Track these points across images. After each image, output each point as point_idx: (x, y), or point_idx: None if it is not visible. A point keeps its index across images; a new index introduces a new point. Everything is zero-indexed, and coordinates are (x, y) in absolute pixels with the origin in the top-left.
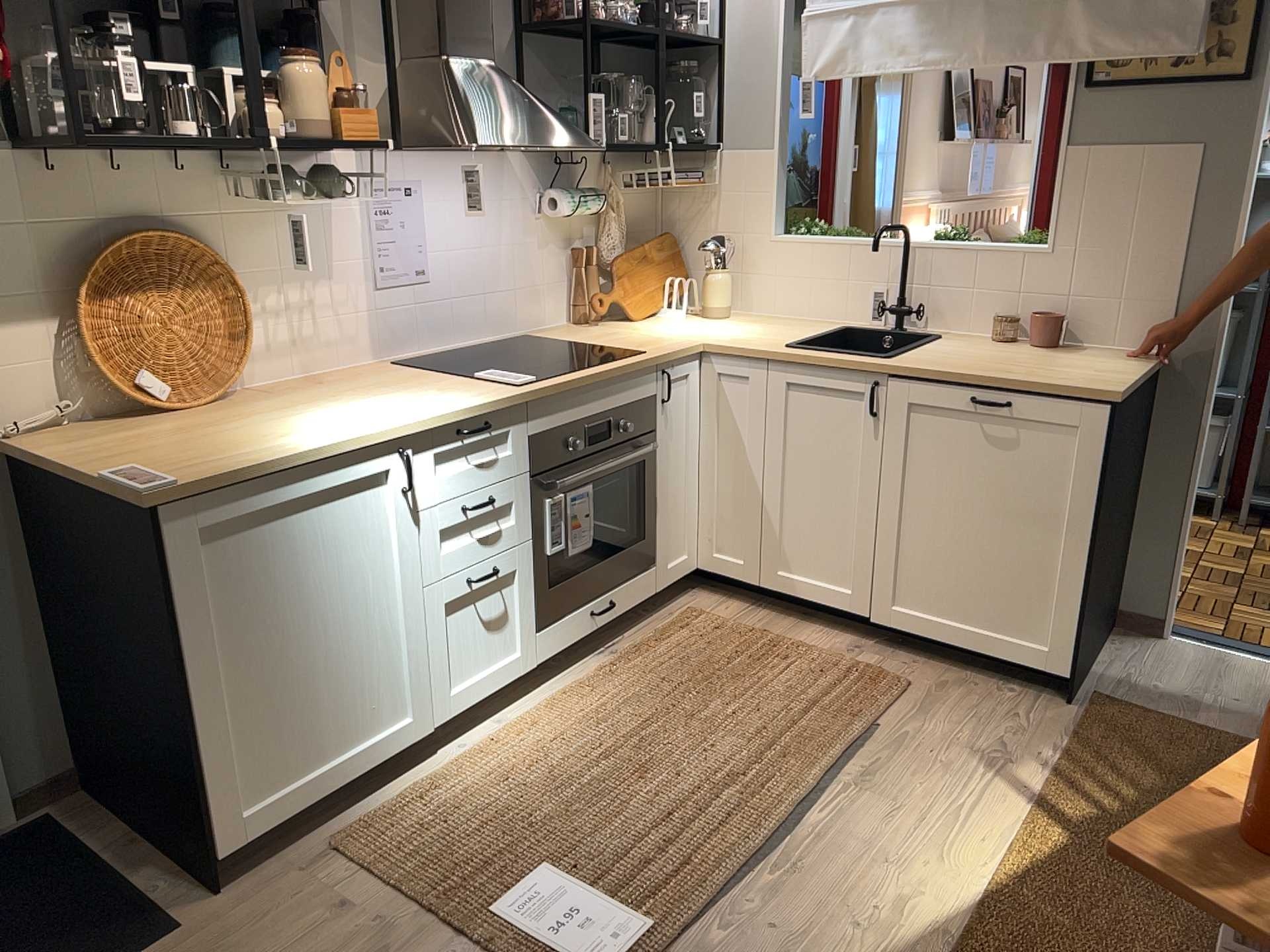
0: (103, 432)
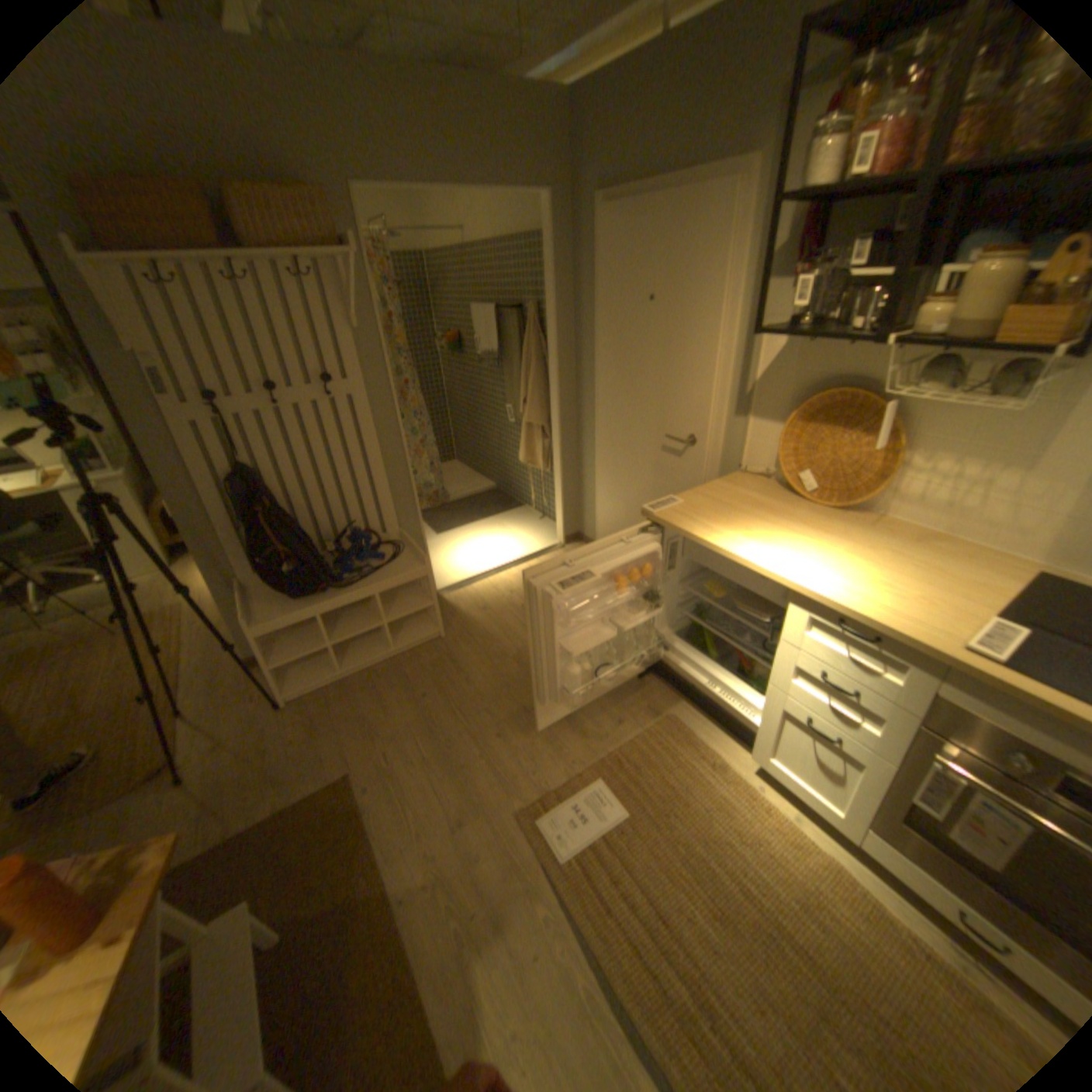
0: (759, 487)
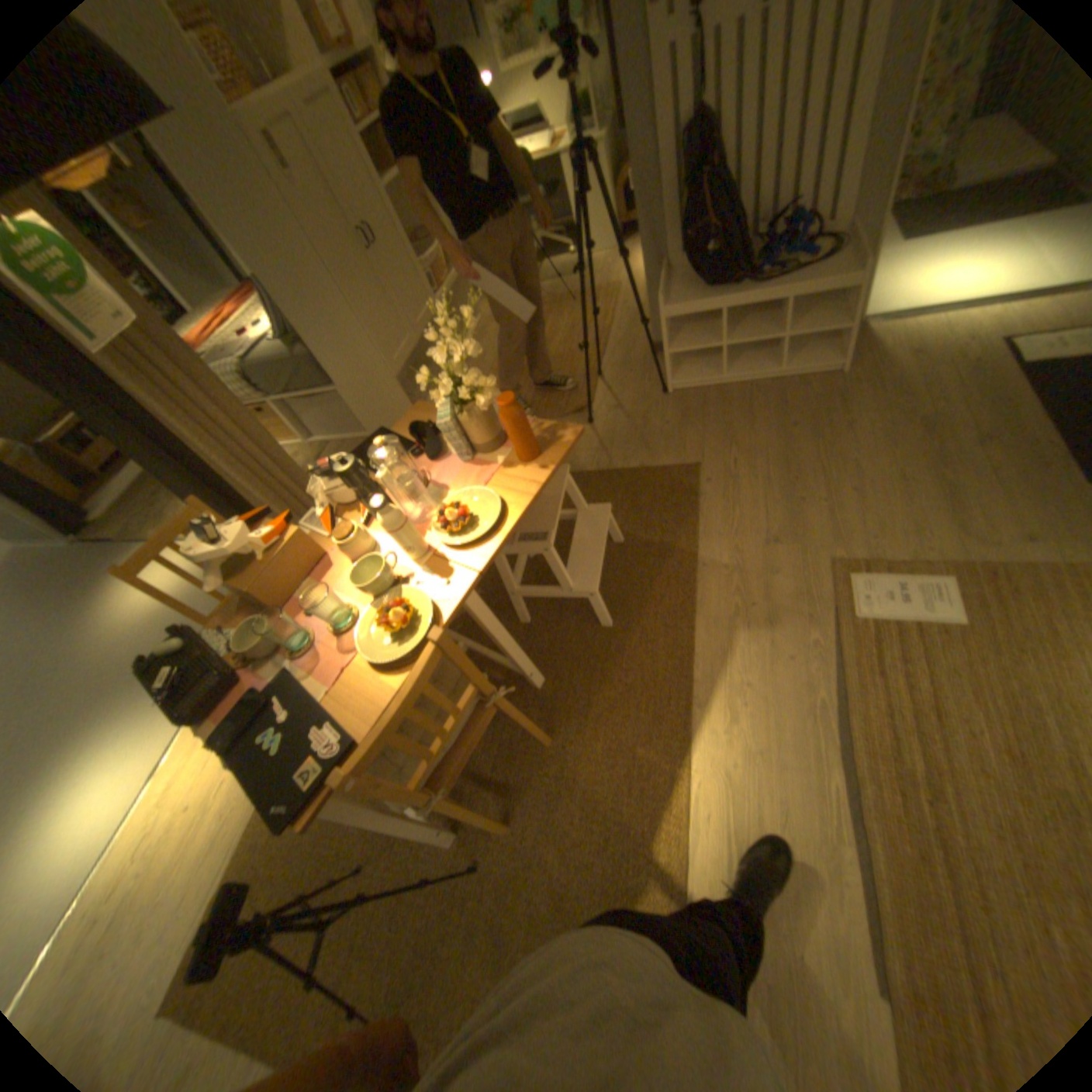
0: None
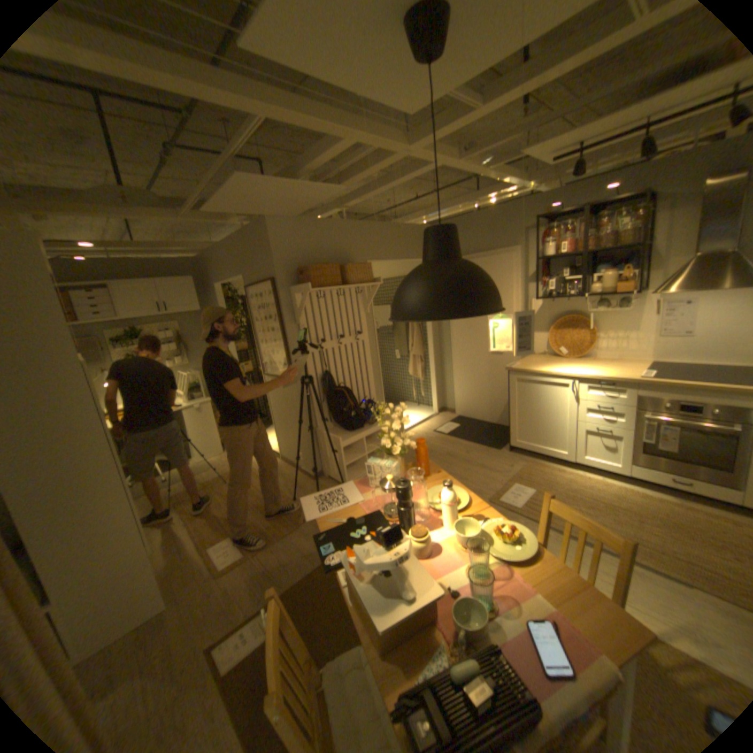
0: (543, 357)
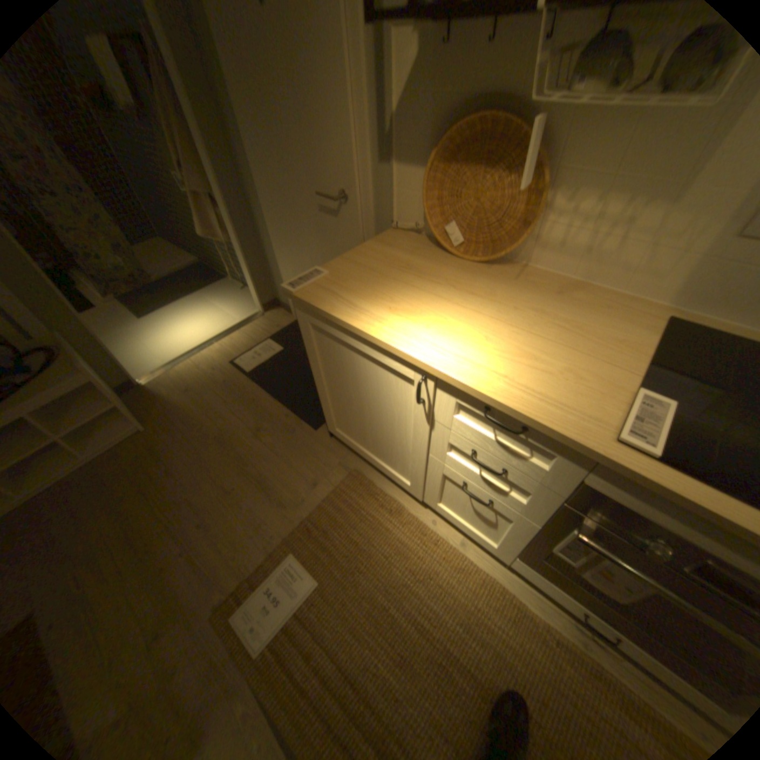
0: (409, 244)
